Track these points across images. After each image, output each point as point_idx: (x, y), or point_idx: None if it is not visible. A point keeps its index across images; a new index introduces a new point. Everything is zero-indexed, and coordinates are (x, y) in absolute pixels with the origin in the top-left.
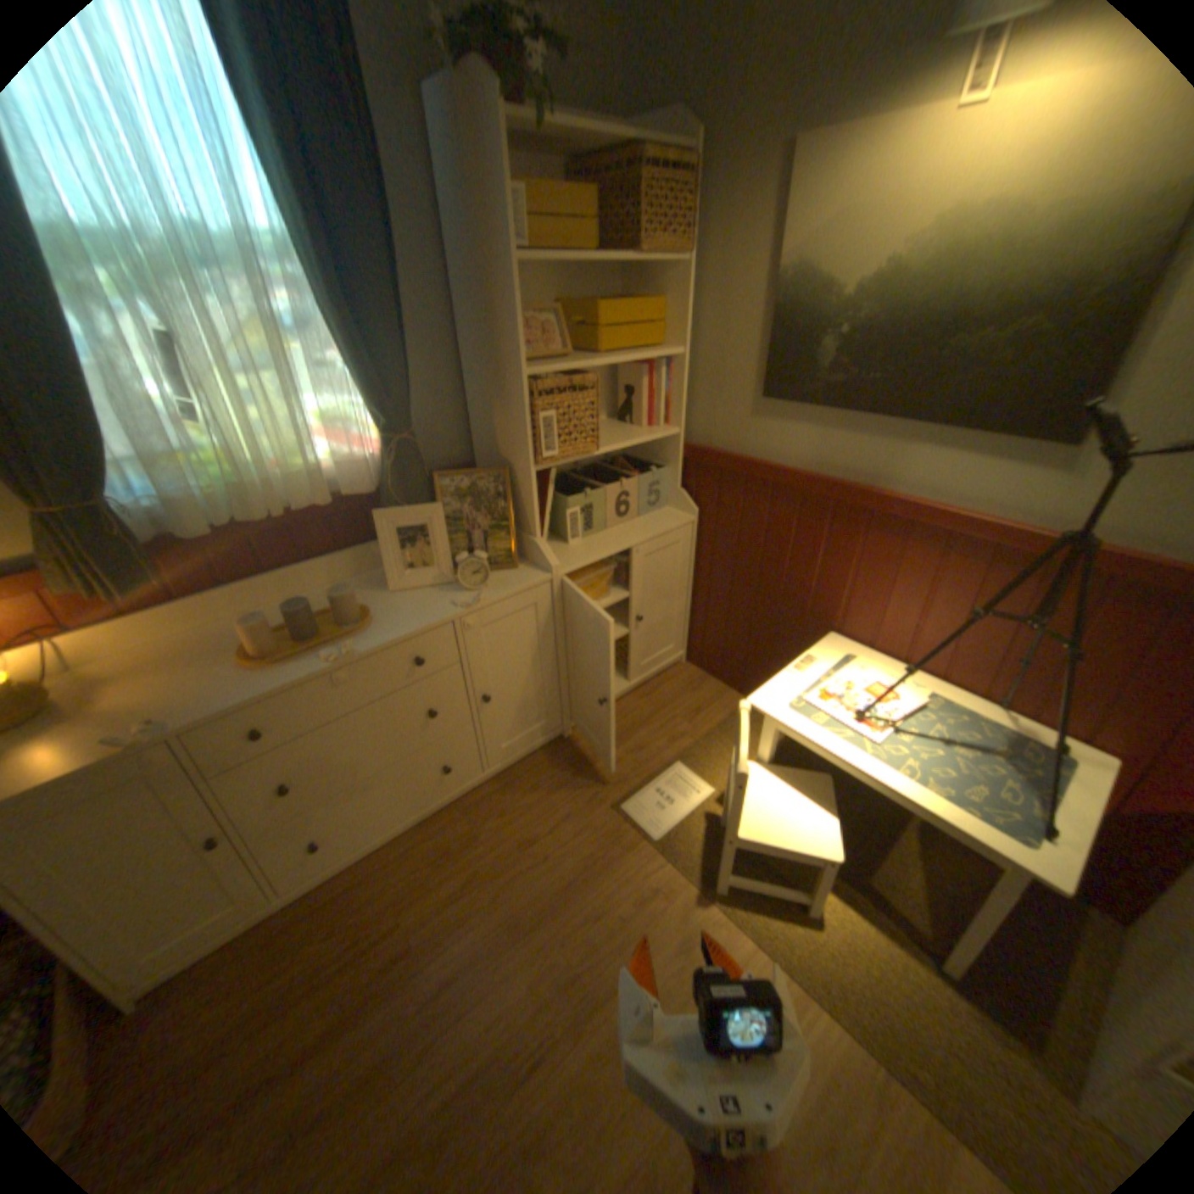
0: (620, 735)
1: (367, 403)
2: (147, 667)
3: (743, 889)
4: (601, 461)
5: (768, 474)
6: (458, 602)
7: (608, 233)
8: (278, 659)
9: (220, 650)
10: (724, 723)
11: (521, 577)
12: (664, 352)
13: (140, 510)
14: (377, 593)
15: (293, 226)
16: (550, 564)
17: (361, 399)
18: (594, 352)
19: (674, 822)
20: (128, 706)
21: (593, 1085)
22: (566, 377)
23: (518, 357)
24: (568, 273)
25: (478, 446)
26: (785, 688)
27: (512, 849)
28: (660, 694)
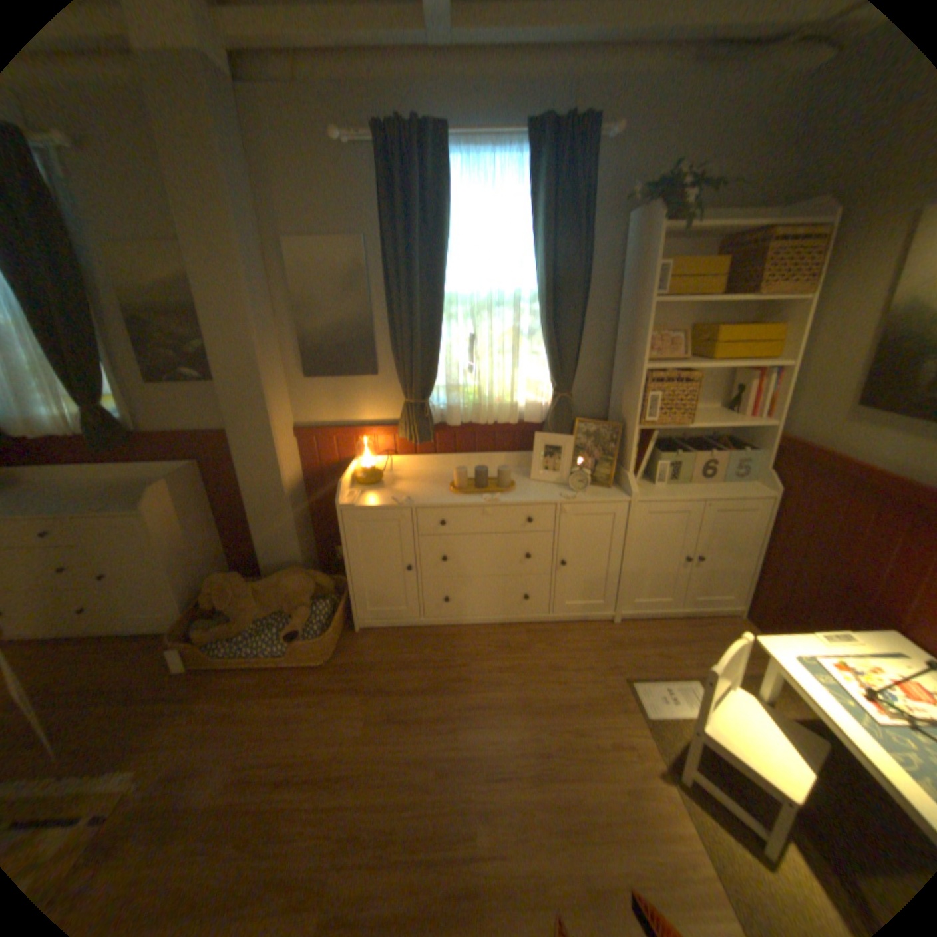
0: (659, 642)
1: (550, 374)
2: (416, 479)
3: (706, 790)
4: (708, 436)
5: (853, 469)
6: (563, 495)
7: (740, 281)
8: (465, 492)
9: (444, 482)
10: (762, 679)
11: (610, 494)
12: (779, 363)
13: (438, 409)
14: (523, 479)
15: (540, 288)
16: (632, 491)
17: (549, 372)
18: (711, 358)
19: (673, 718)
20: (404, 491)
21: (533, 817)
22: (685, 373)
23: (643, 357)
24: (708, 306)
25: (611, 409)
26: (805, 647)
27: (547, 667)
28: (709, 631)
